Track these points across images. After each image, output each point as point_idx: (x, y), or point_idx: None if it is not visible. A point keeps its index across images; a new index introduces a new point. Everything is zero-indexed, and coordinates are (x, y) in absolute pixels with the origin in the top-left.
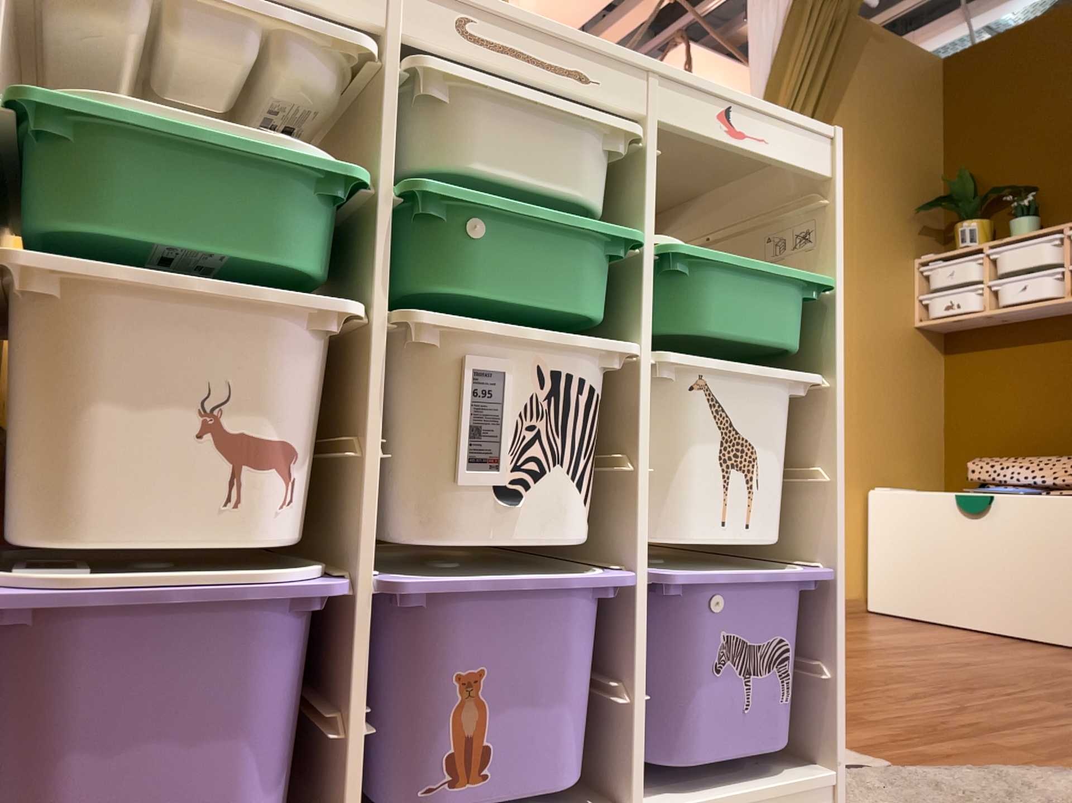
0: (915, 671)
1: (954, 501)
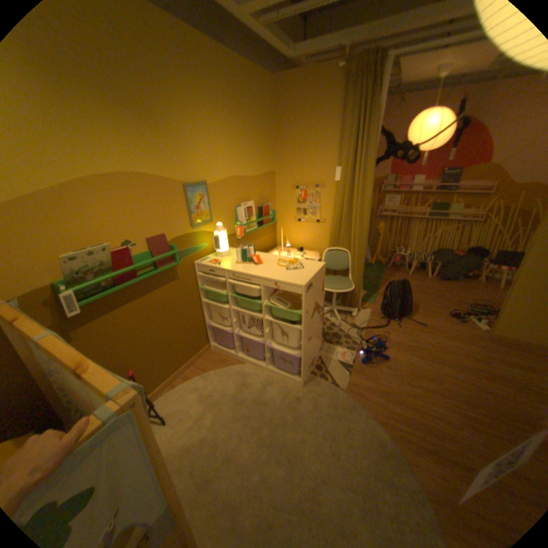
0: (450, 386)
1: None
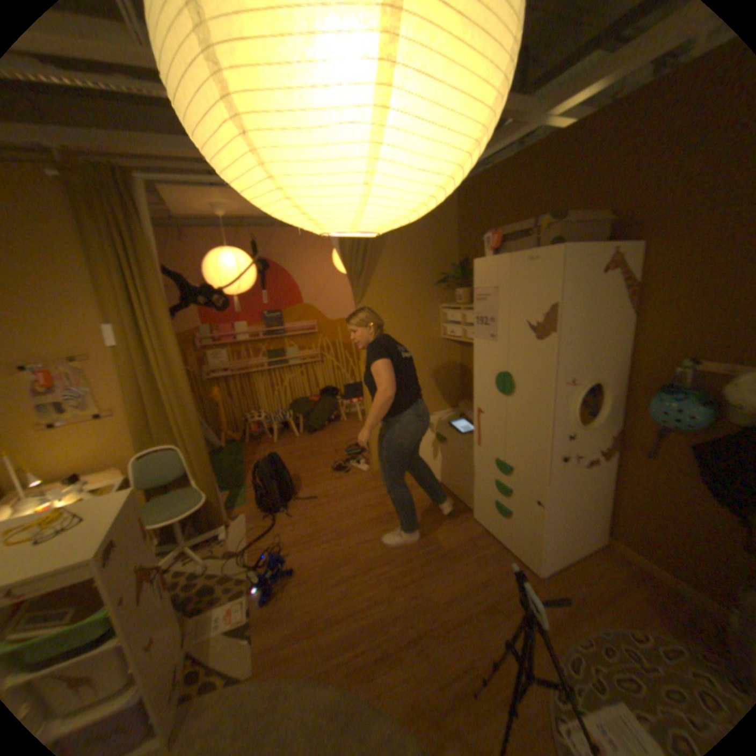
0: (364, 555)
1: (436, 439)
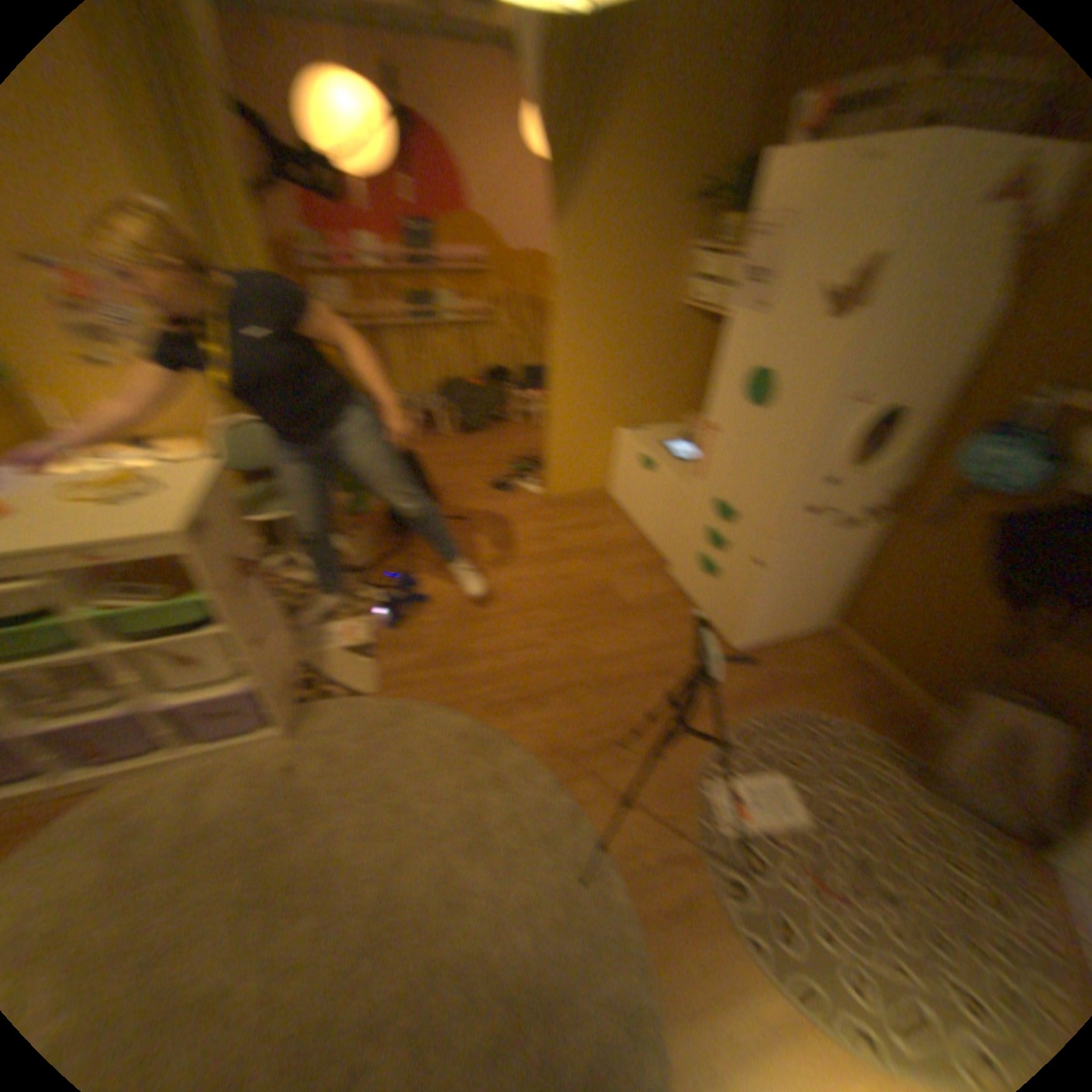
0: (515, 593)
1: (638, 462)
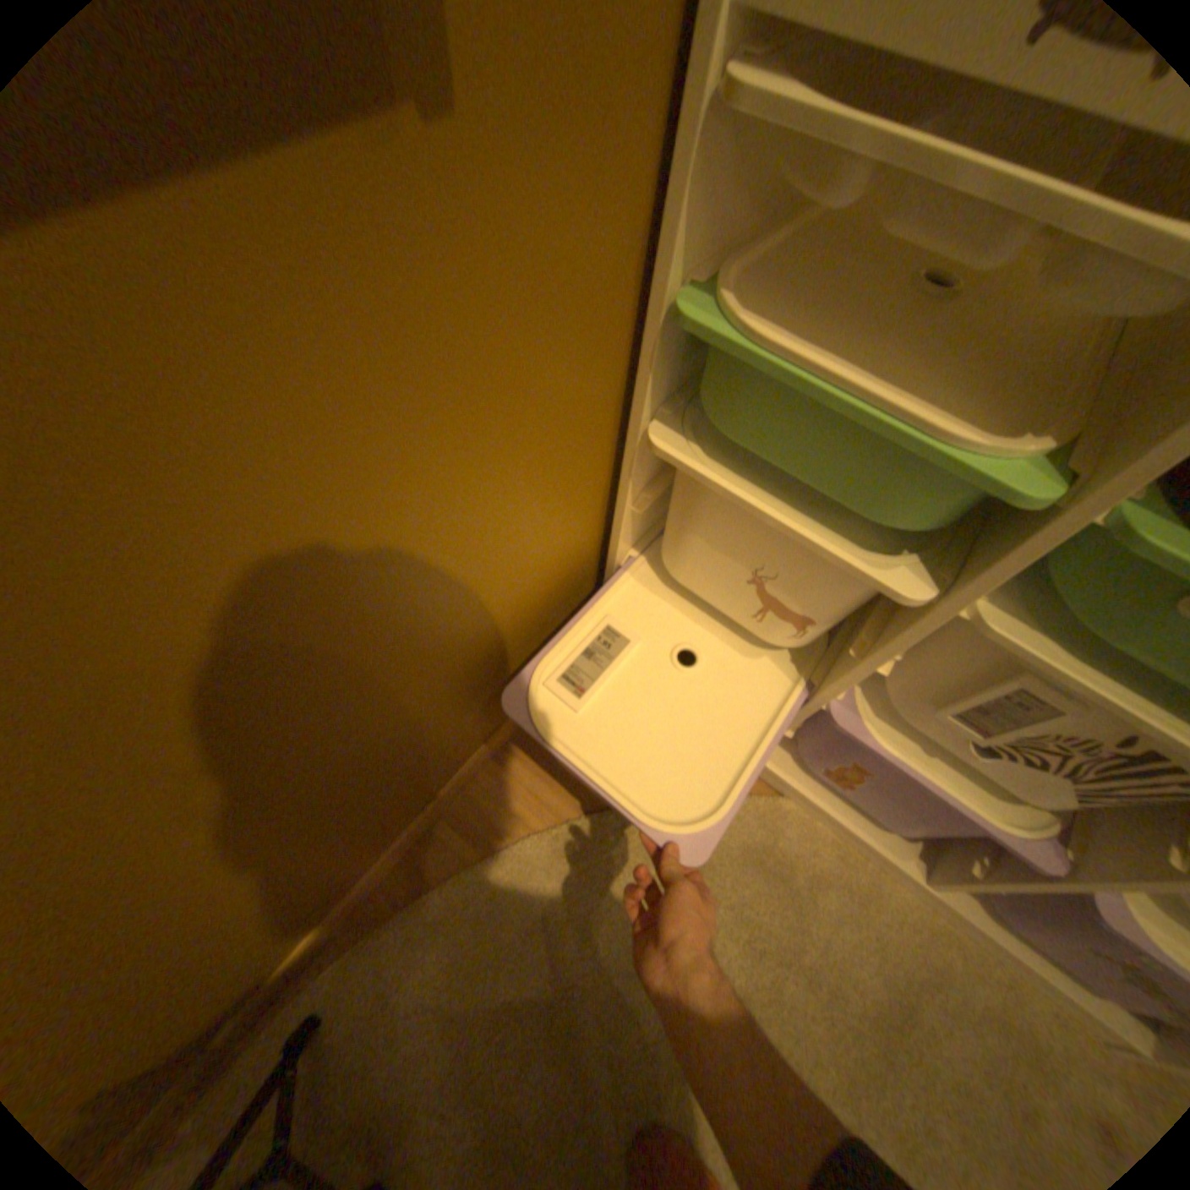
0: None
1: None
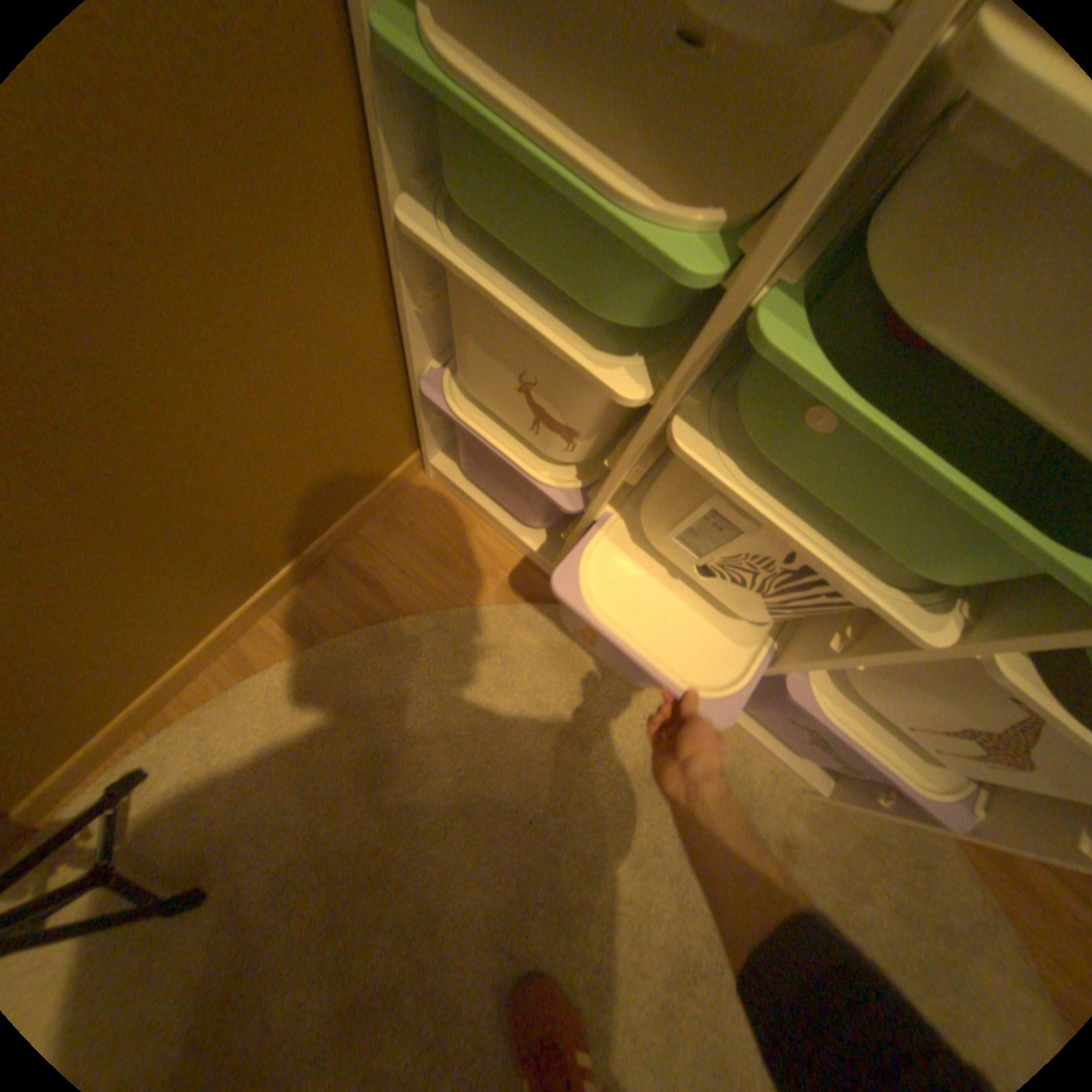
0: None
1: None
